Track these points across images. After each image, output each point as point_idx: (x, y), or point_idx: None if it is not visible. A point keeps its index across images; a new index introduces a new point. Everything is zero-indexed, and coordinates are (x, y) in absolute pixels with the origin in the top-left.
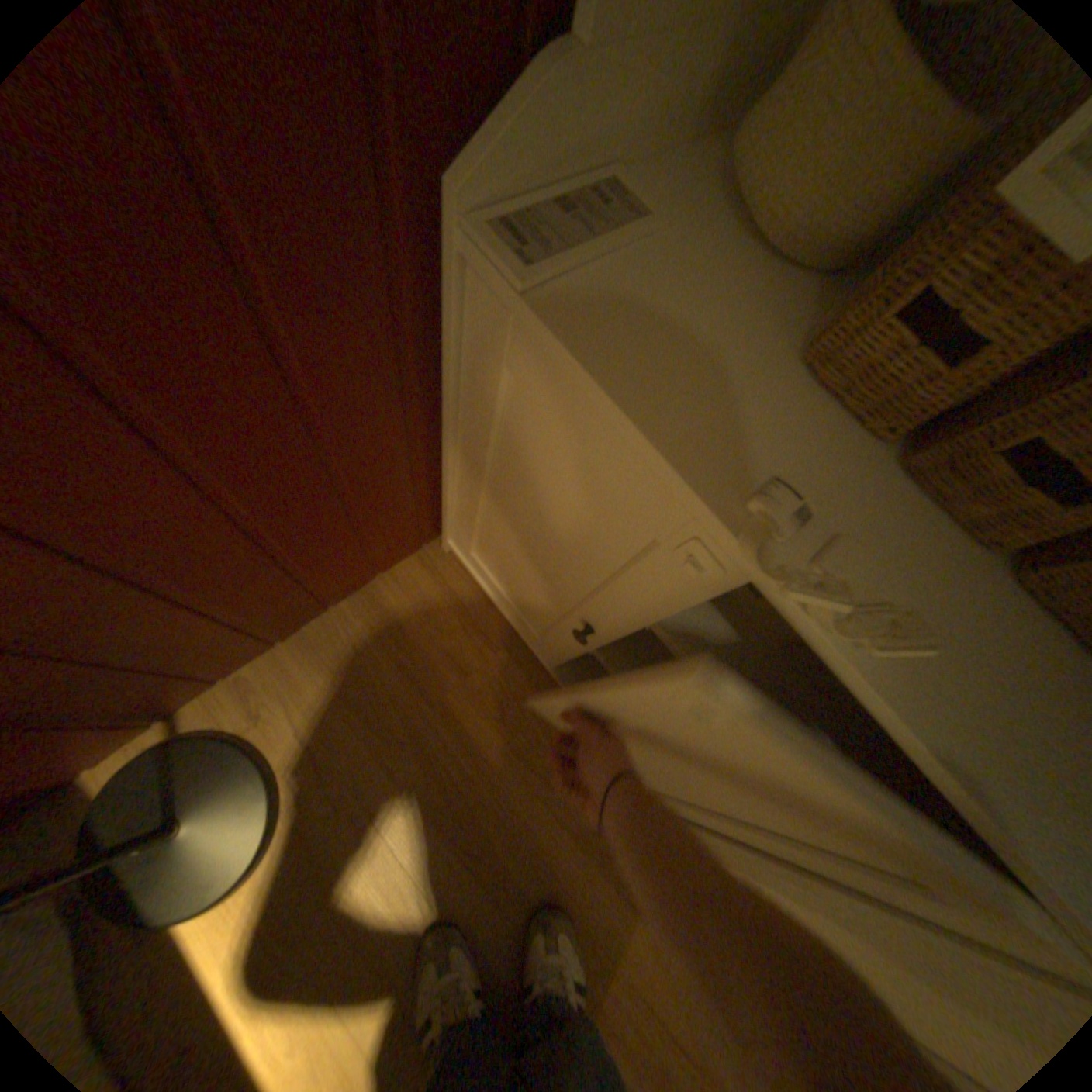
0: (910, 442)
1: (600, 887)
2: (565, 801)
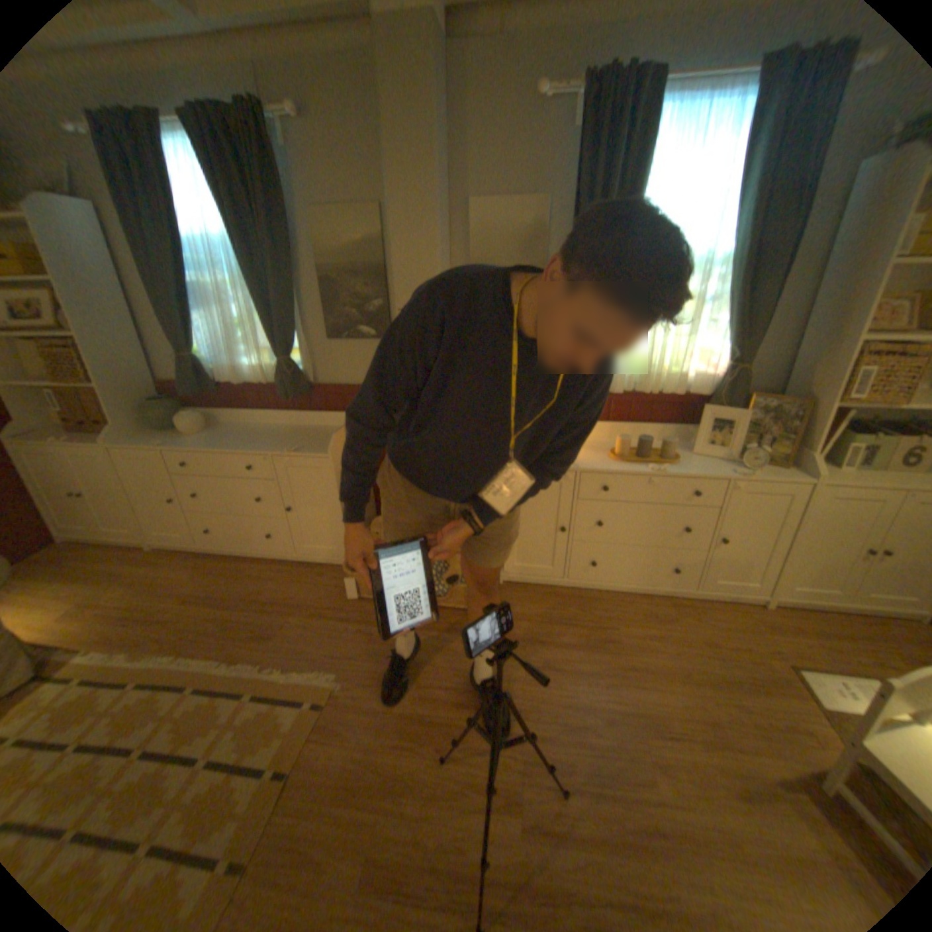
0: (76, 433)
1: (123, 569)
2: (108, 563)
